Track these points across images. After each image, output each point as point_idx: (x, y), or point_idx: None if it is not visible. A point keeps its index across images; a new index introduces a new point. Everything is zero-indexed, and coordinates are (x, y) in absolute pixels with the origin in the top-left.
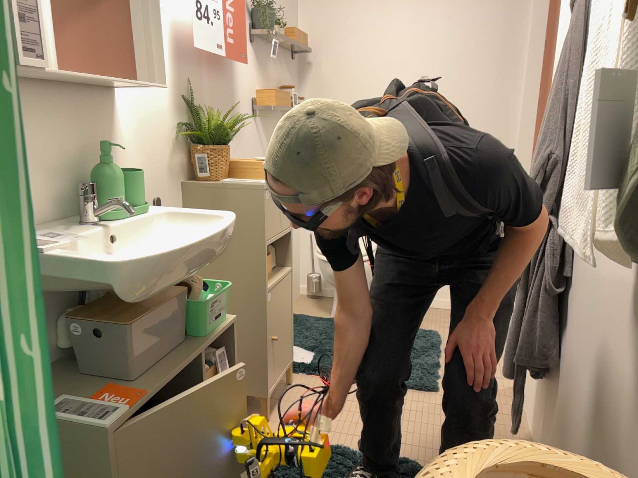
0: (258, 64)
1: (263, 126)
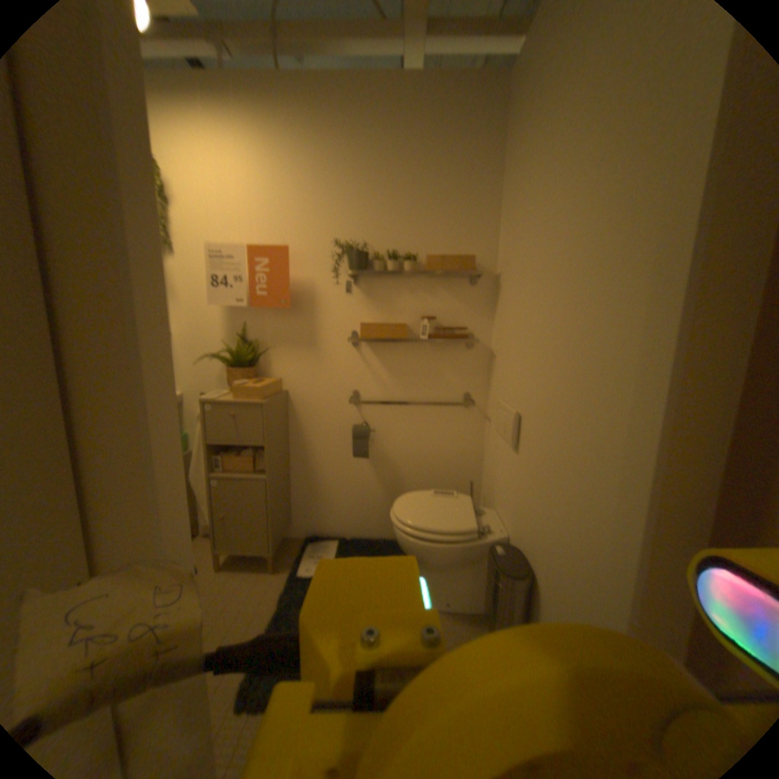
0: (369, 296)
1: (377, 352)
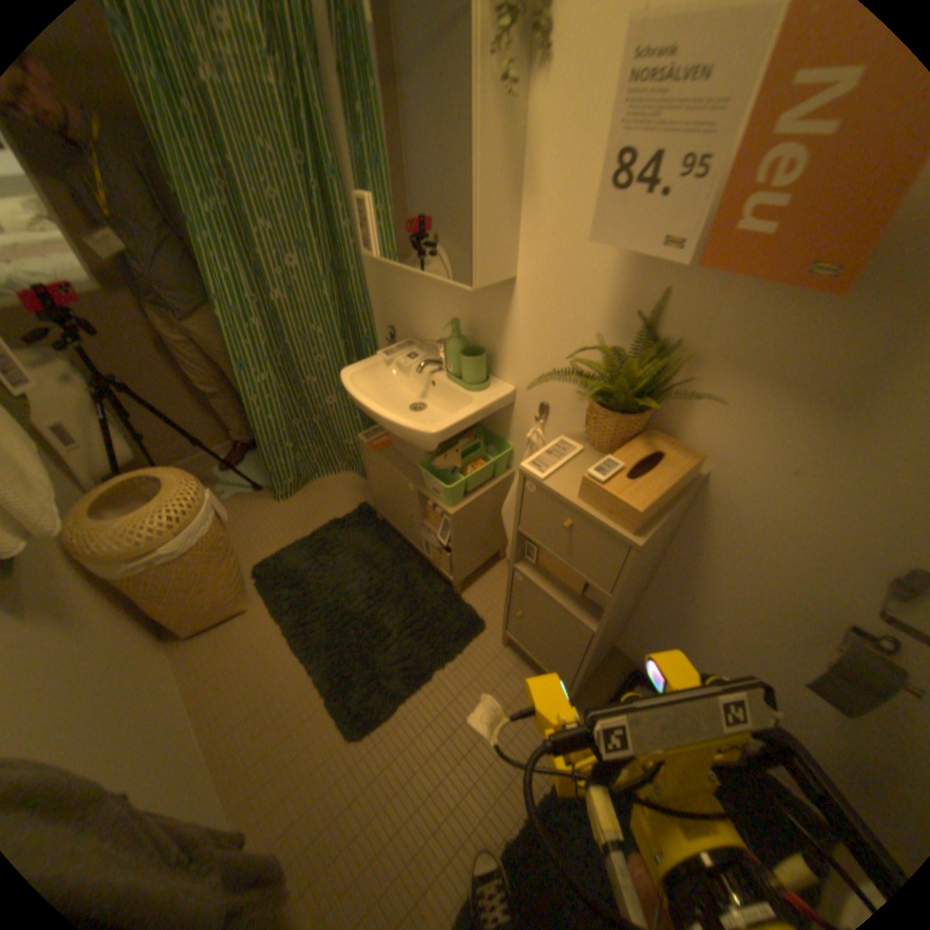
0: None
1: None
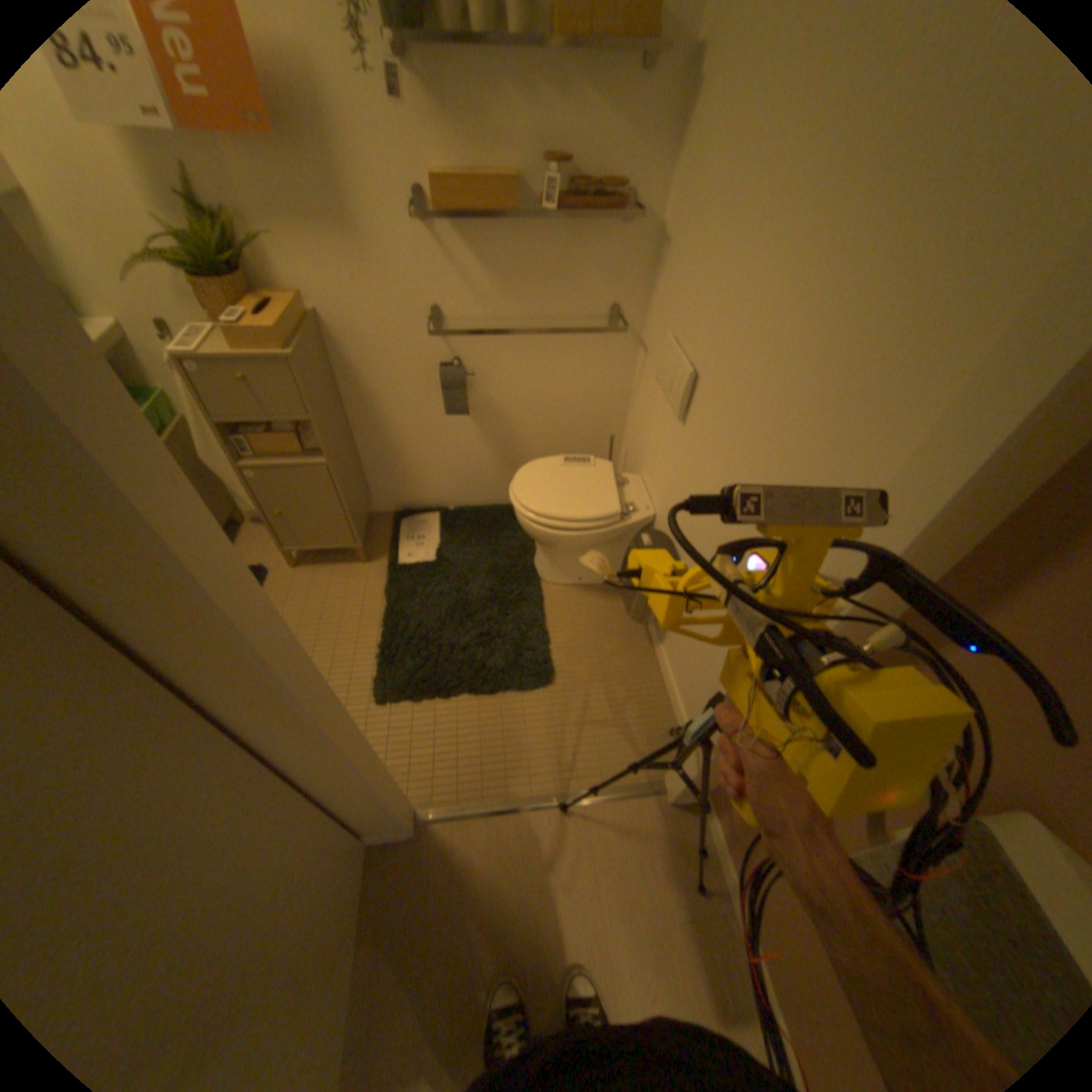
0: (437, 103)
1: (465, 237)
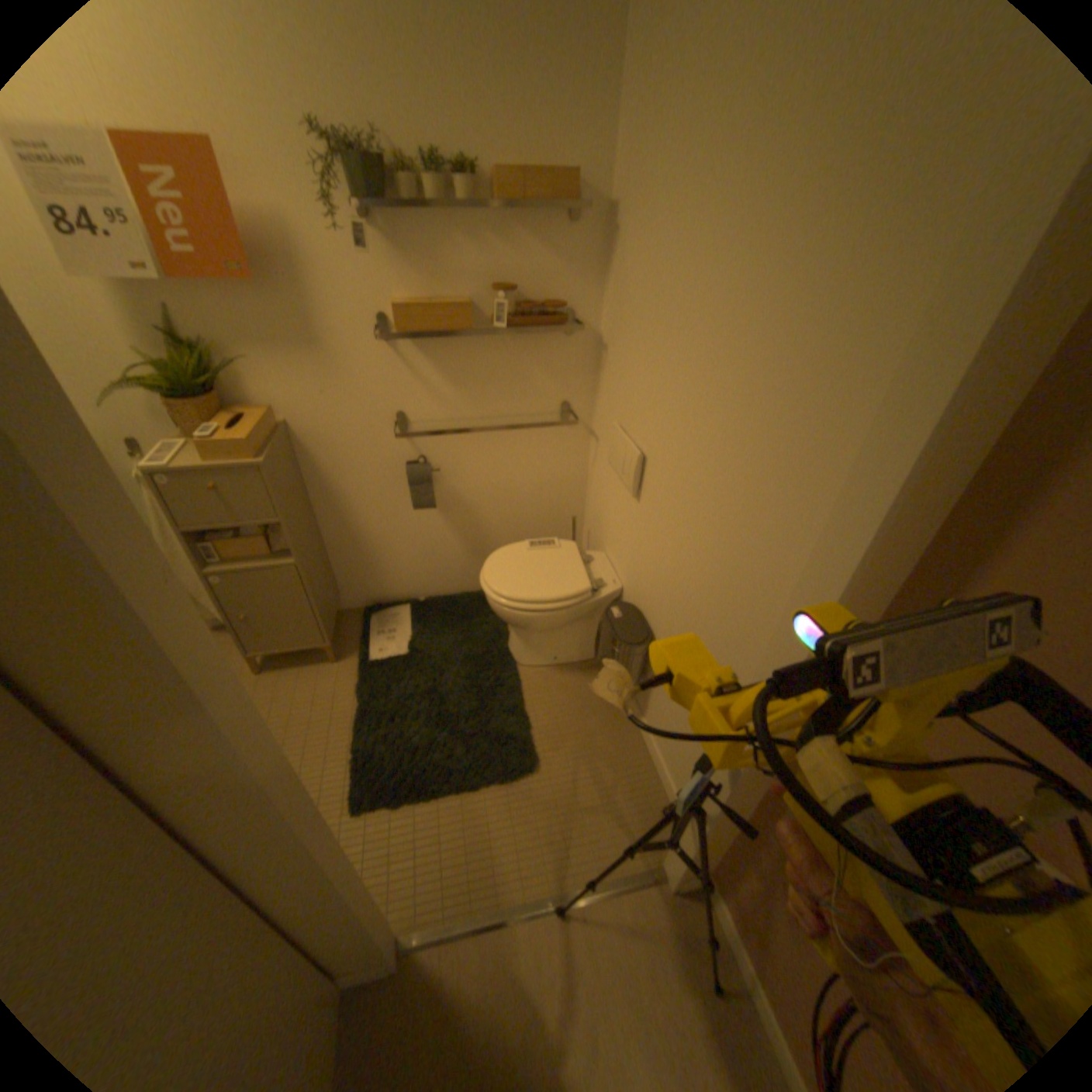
0: (397, 250)
1: (425, 353)
